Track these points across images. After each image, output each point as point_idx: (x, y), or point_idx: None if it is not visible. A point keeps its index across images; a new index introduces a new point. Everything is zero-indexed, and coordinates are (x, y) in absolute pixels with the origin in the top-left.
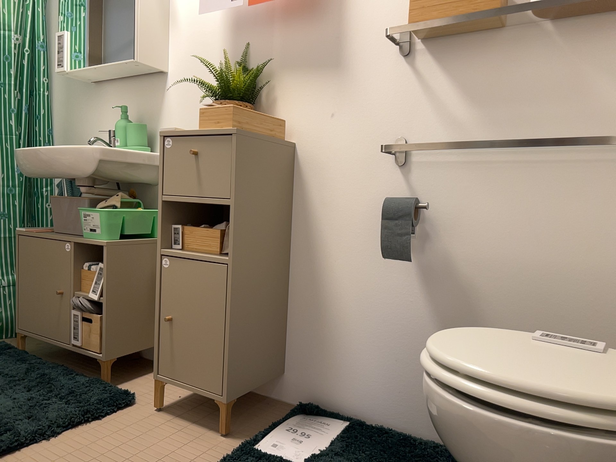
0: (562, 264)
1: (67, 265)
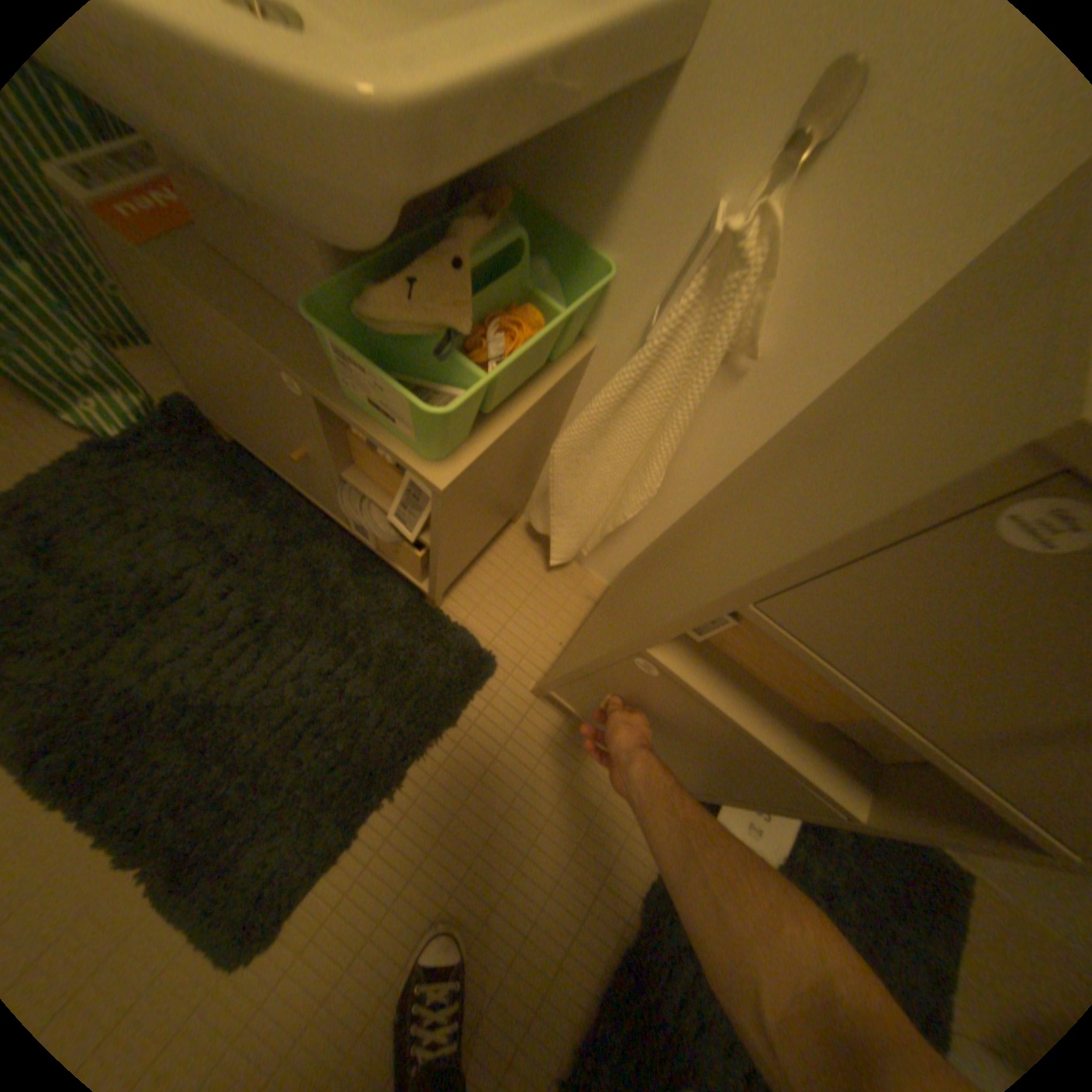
0: None
1: (305, 418)
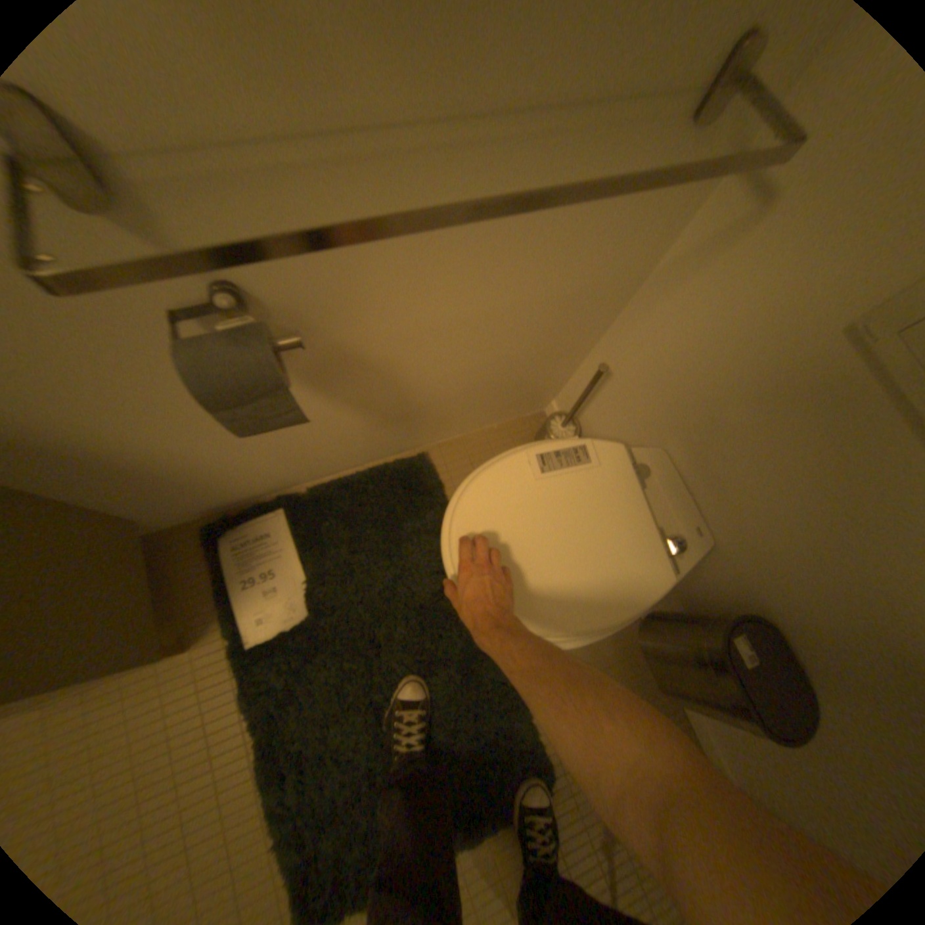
0: (512, 299)
1: None
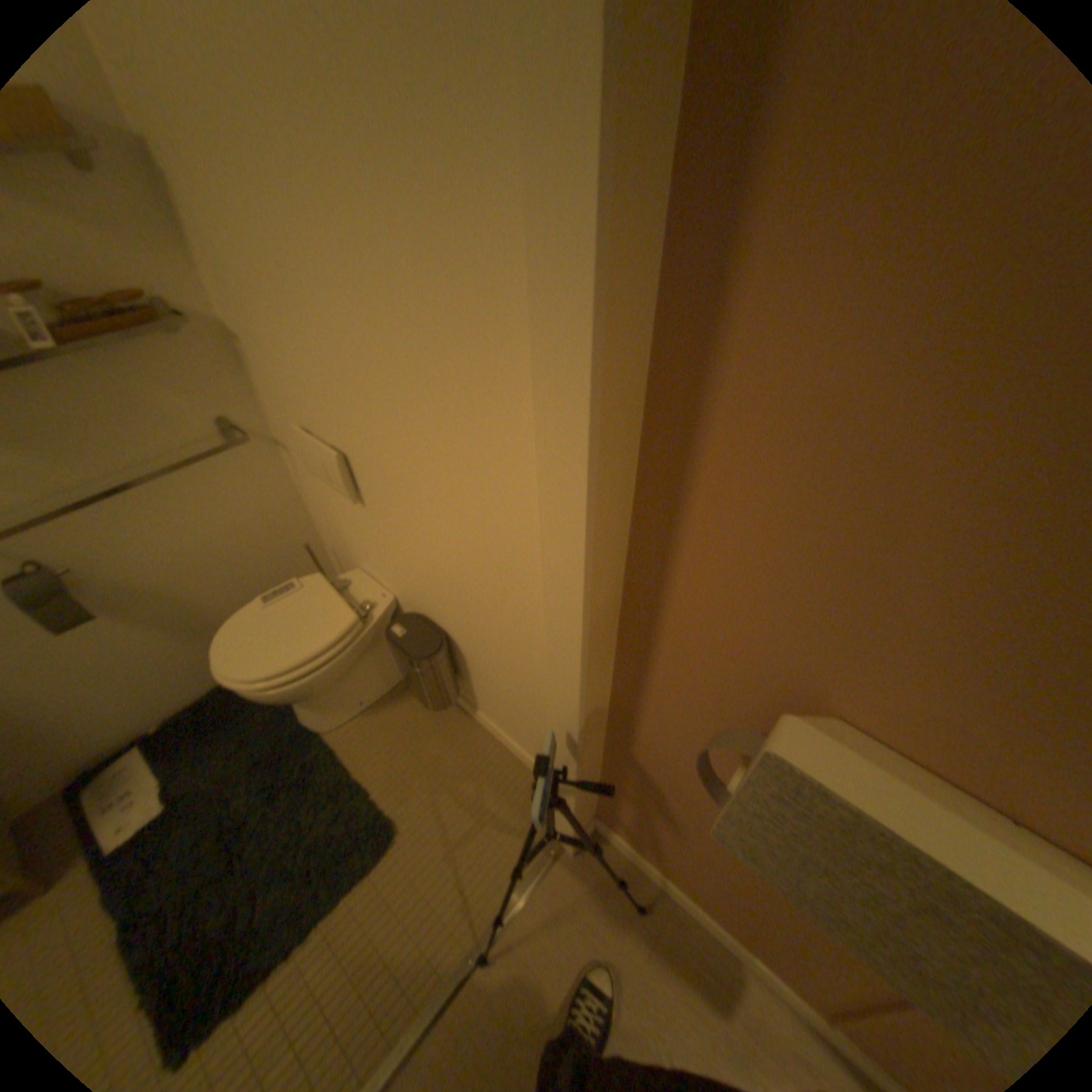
0: (215, 534)
1: None
